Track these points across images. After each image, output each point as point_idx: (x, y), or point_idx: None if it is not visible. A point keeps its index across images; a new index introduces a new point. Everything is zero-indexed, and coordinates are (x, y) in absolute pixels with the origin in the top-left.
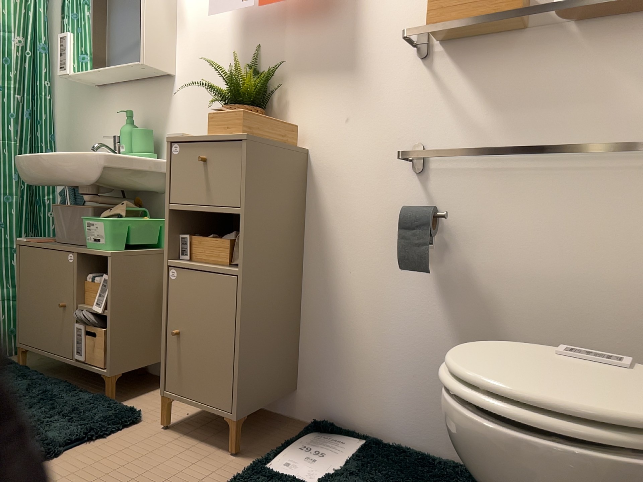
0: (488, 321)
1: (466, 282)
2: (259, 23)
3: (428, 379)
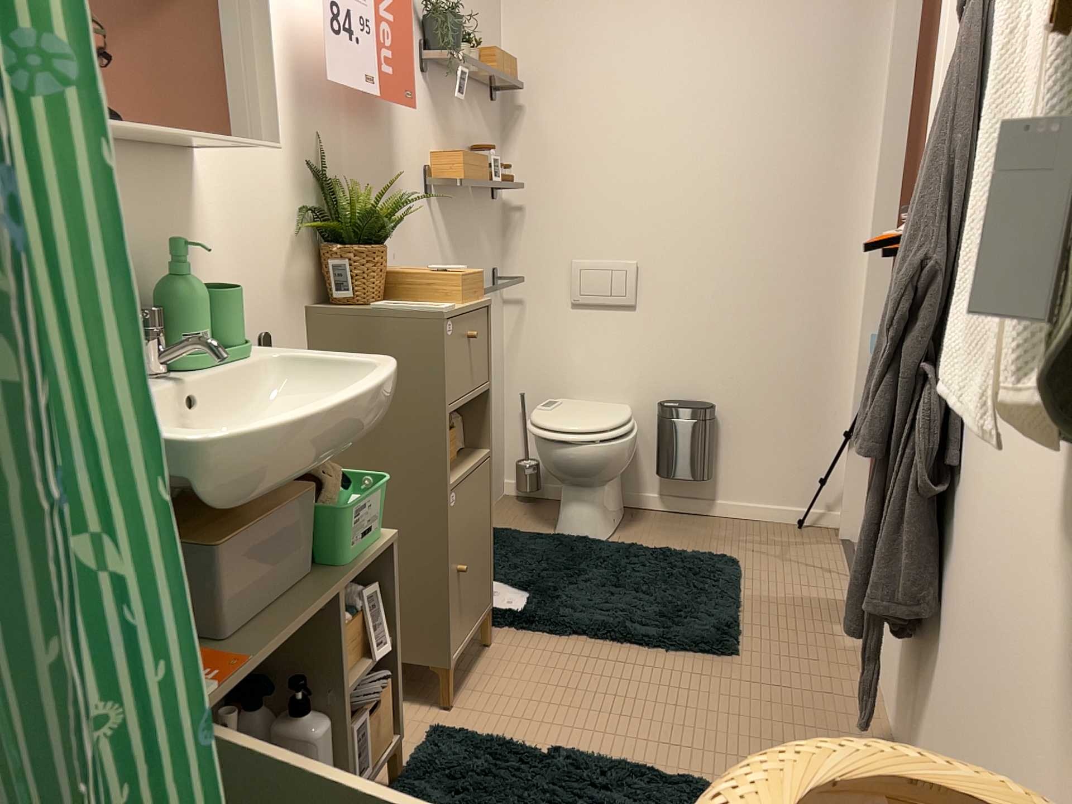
0: None
1: None
2: (321, 103)
3: None
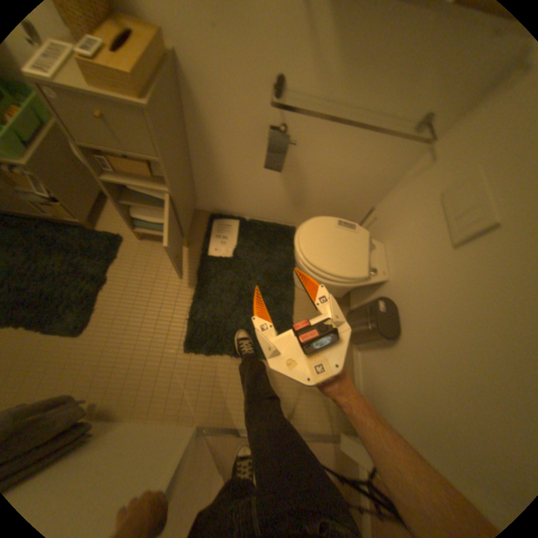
0: (302, 182)
1: (295, 166)
2: None
3: (269, 200)
